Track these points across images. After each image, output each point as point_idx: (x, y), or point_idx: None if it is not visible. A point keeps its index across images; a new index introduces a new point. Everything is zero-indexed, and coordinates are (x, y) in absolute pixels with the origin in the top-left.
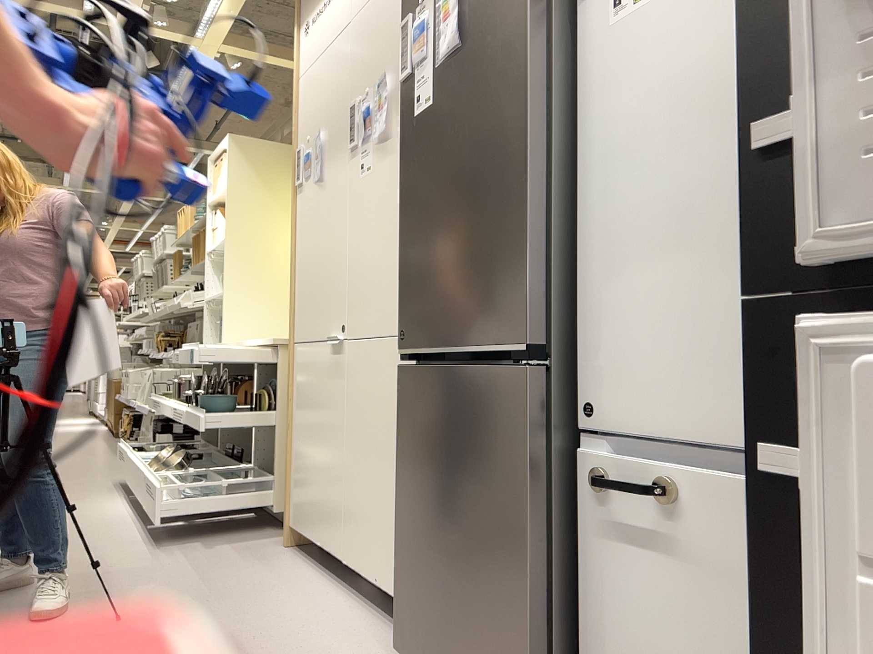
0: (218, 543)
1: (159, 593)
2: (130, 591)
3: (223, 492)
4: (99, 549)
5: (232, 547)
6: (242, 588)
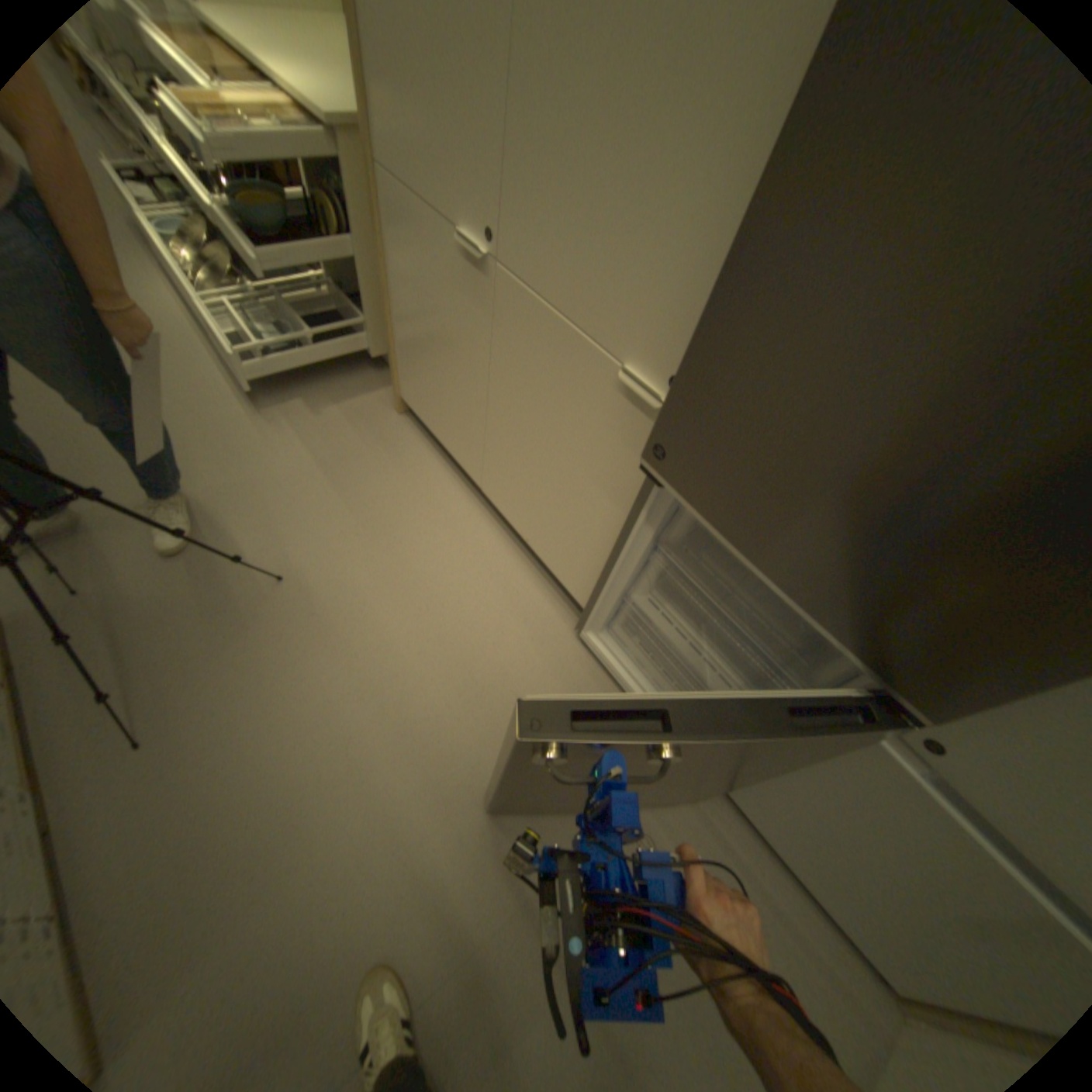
0: (323, 400)
1: (299, 513)
2: (266, 510)
3: (308, 339)
4: (188, 409)
5: (342, 410)
6: (382, 502)
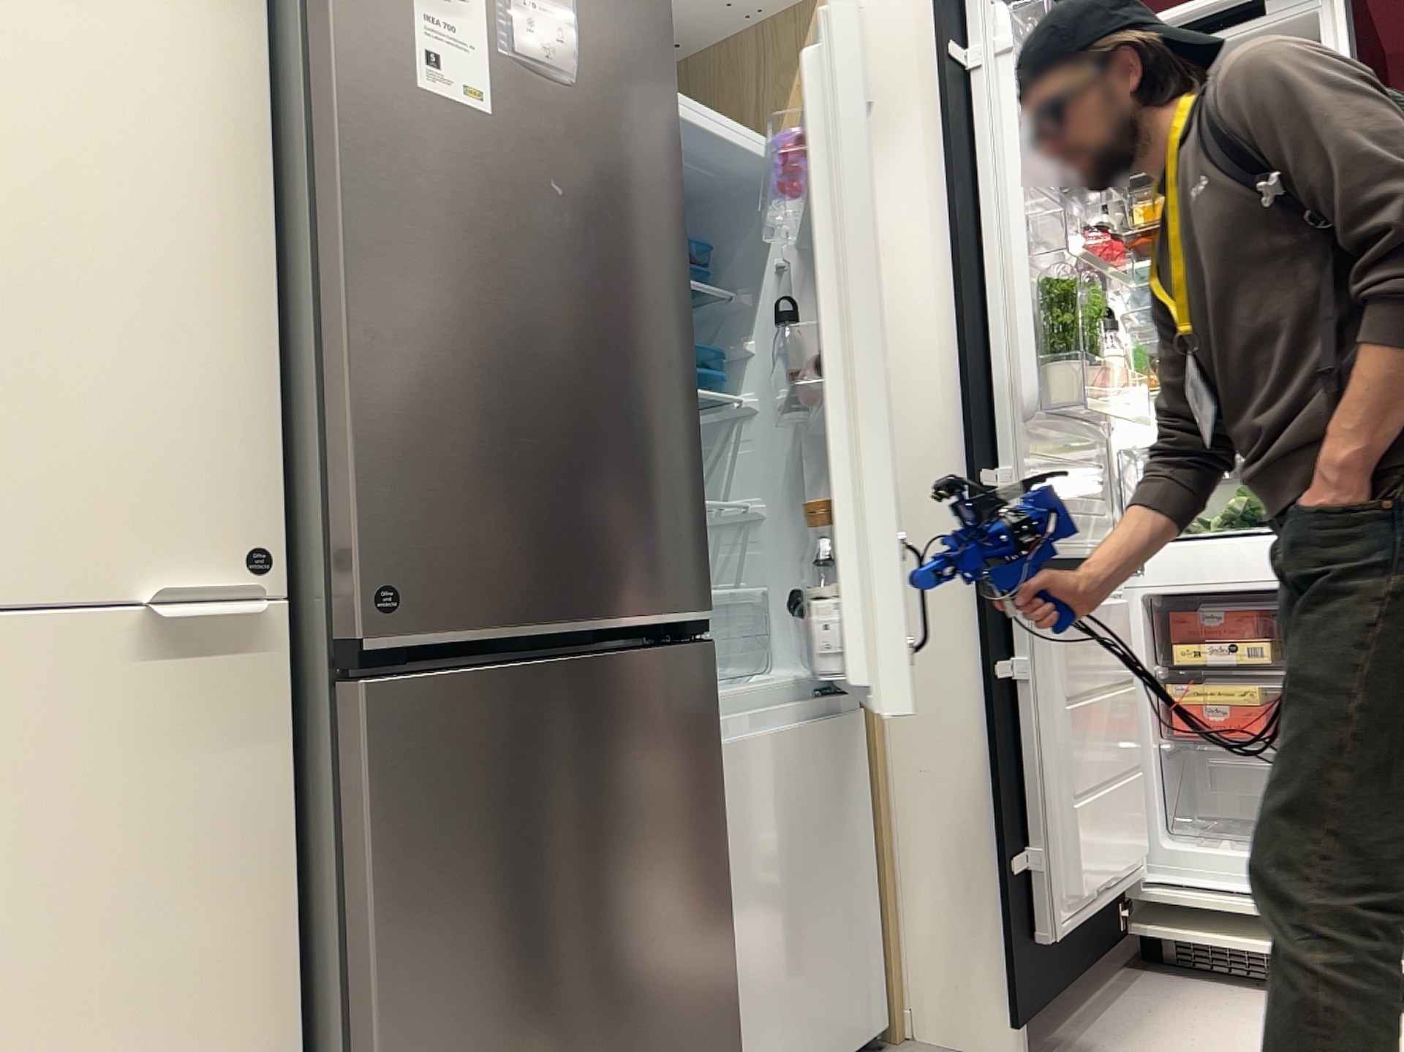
0: None
1: None
2: None
3: None
4: None
5: None
6: None
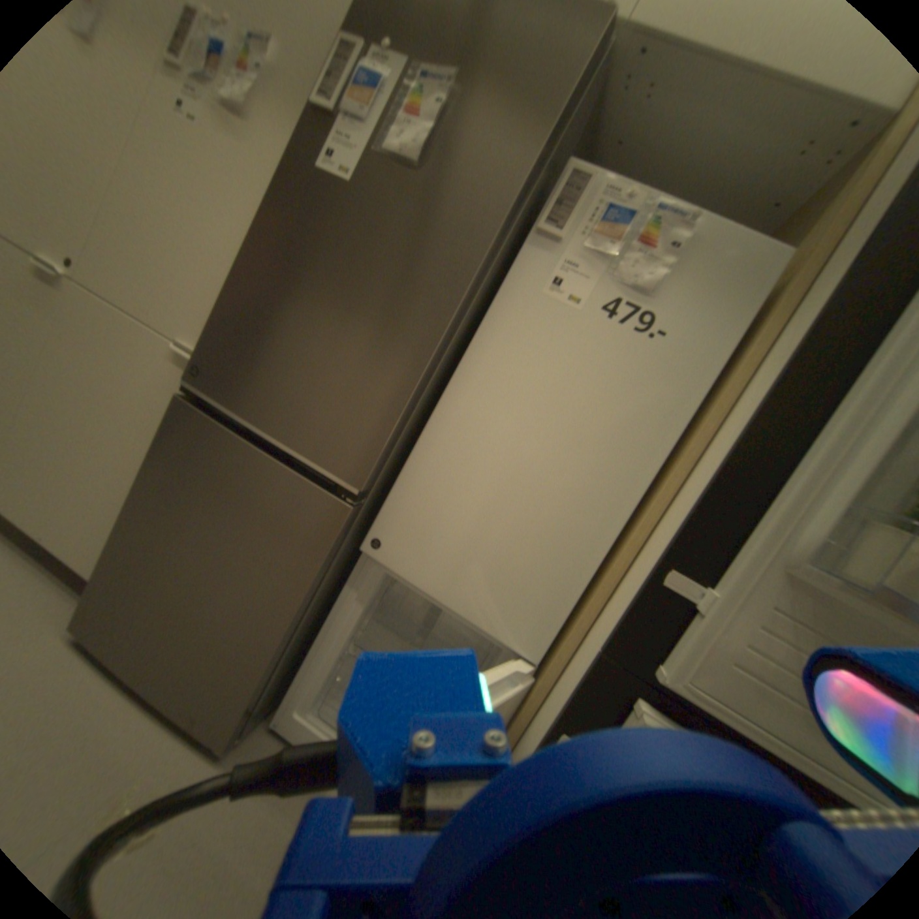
0: None
1: None
2: None
3: None
4: None
5: None
6: None
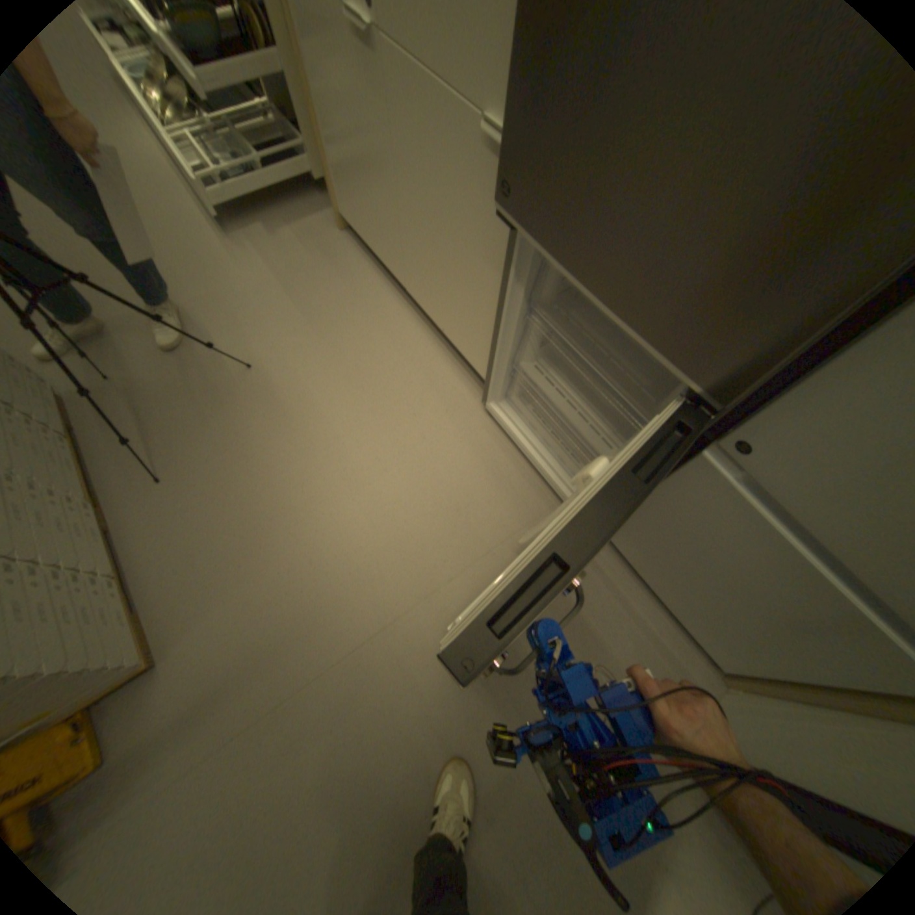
0: (277, 224)
1: (262, 317)
2: (236, 315)
3: (257, 165)
4: (172, 238)
5: (293, 231)
6: (327, 306)
